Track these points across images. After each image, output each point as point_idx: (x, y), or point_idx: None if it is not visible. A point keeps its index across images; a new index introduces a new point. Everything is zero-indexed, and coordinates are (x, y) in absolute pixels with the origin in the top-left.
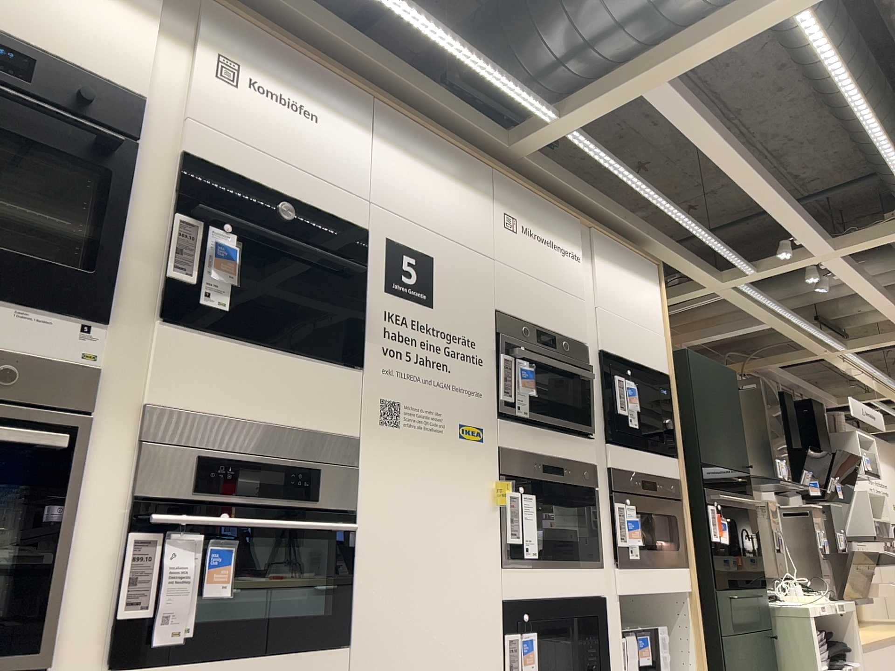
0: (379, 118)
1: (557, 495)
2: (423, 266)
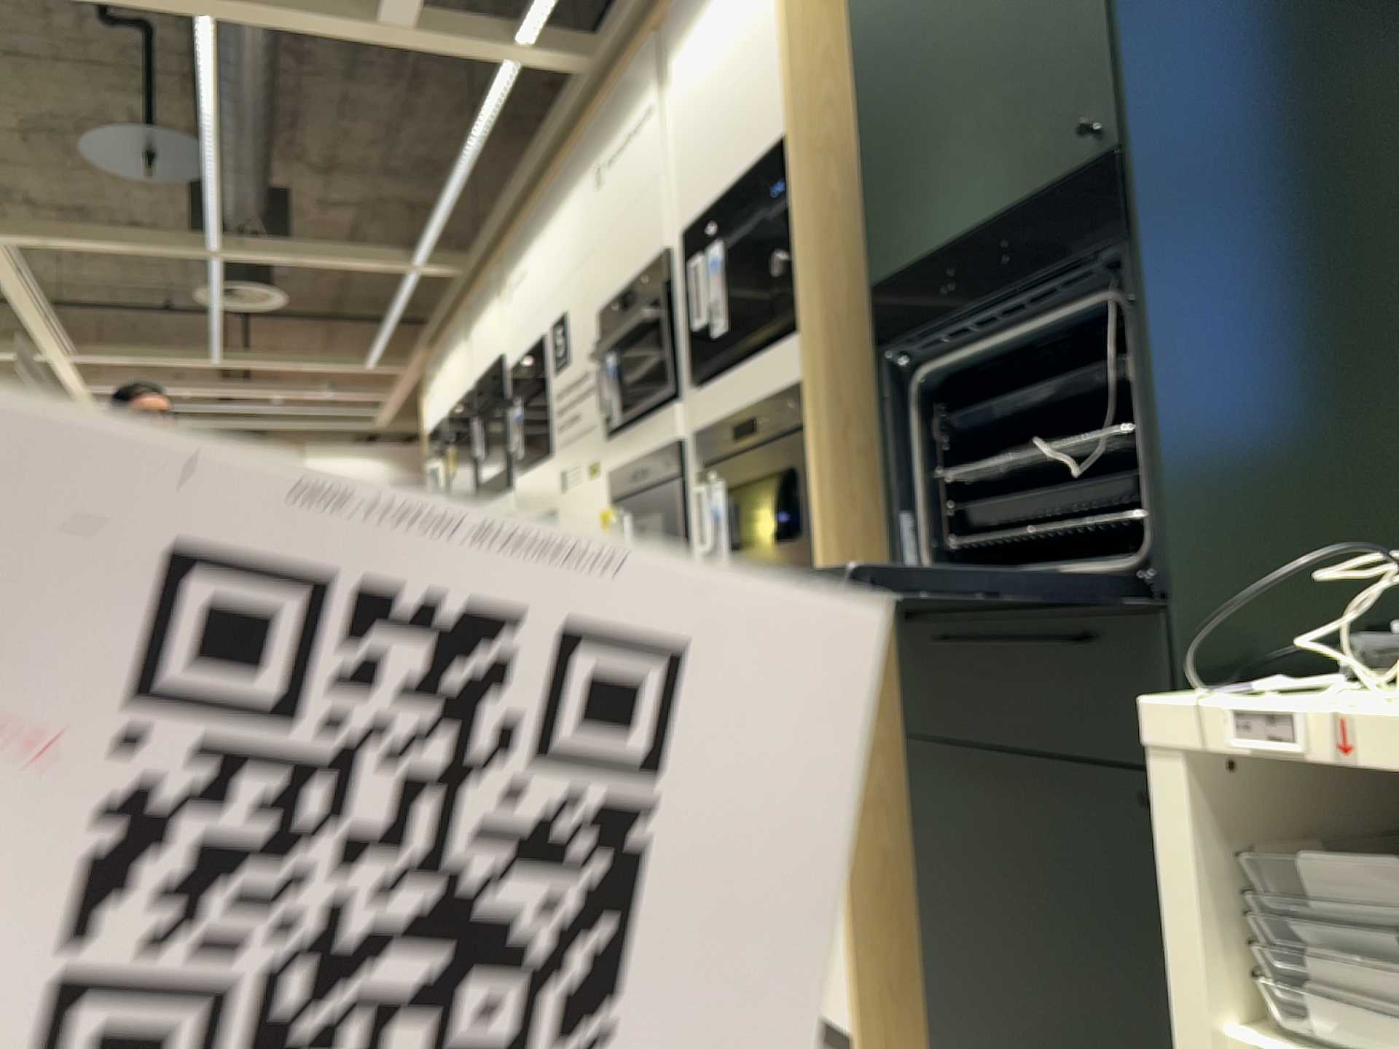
0: (538, 205)
1: (653, 511)
2: (563, 322)
